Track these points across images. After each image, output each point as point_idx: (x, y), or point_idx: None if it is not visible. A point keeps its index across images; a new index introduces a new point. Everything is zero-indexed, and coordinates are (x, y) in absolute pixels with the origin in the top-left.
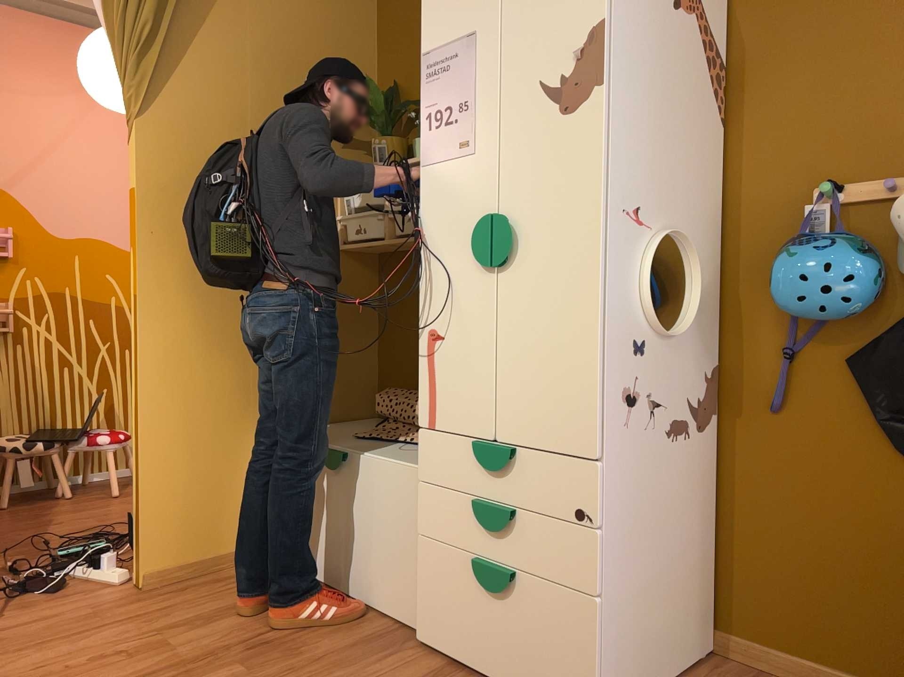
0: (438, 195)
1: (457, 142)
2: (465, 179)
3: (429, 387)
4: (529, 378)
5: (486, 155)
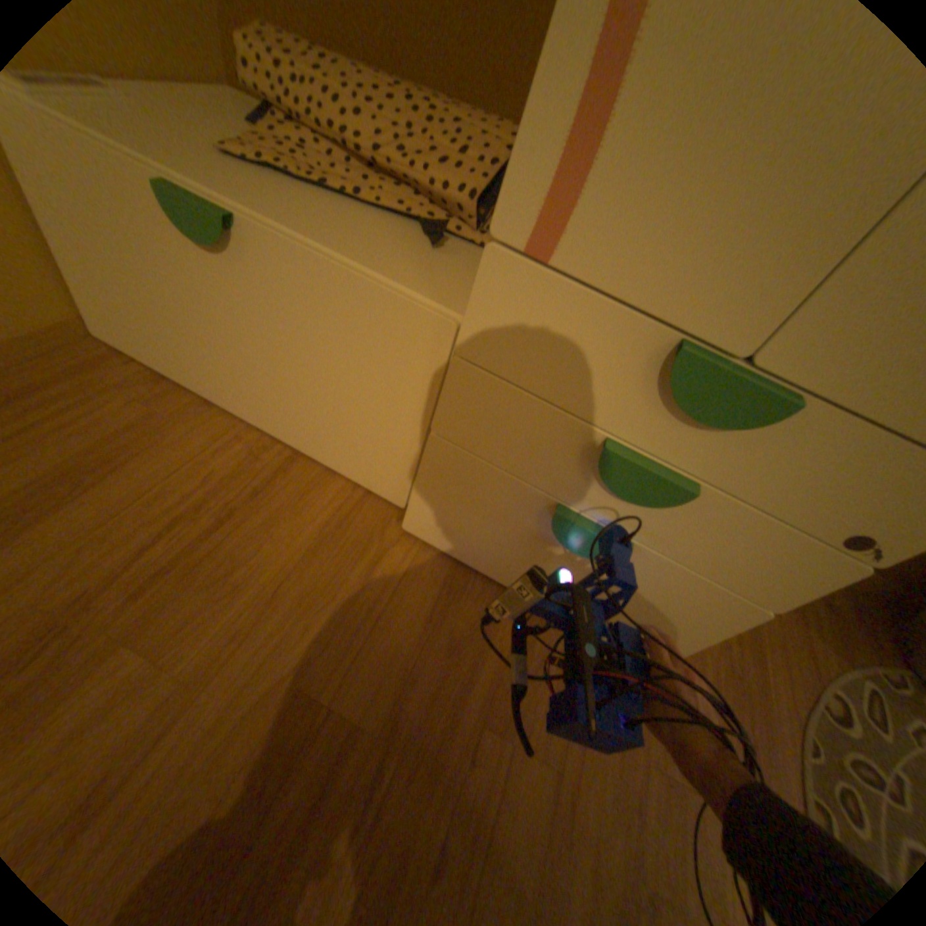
0: None
1: None
2: None
3: (579, 117)
4: None
5: None
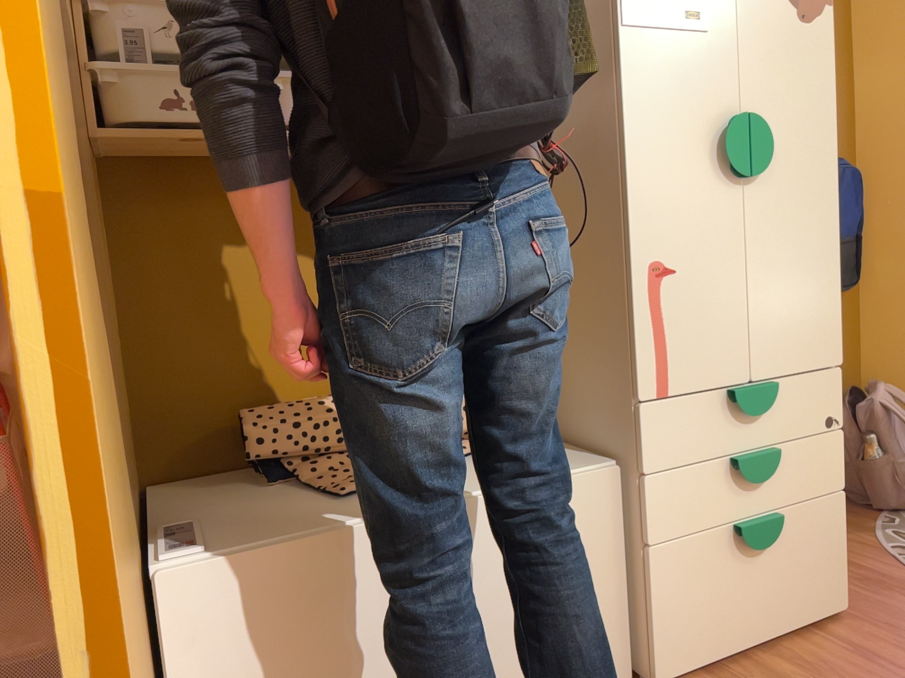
0: (657, 74)
1: (683, 10)
2: (698, 63)
3: (657, 343)
4: (783, 301)
5: (724, 39)
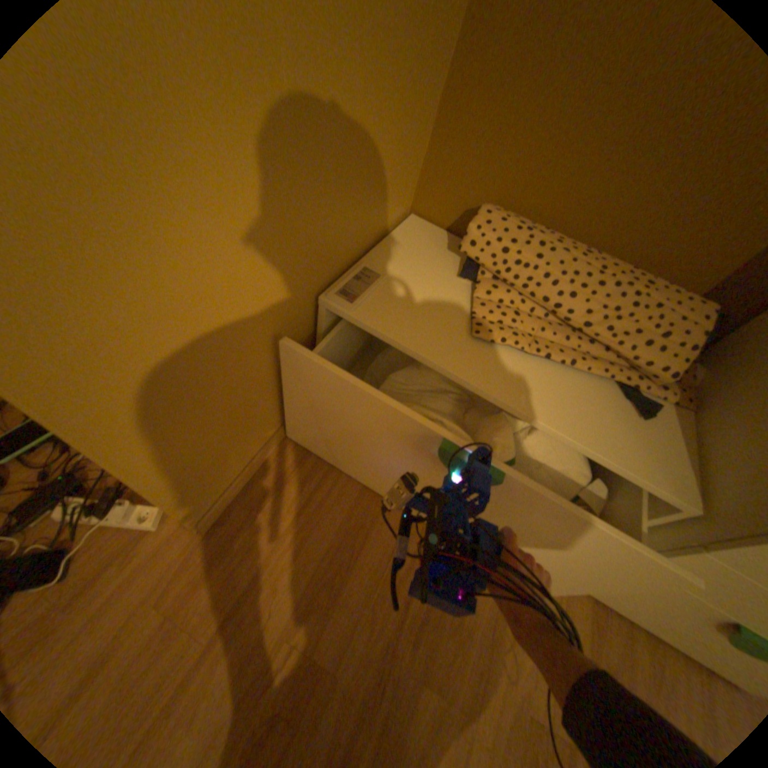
0: None
1: None
2: None
3: None
4: None
5: None
